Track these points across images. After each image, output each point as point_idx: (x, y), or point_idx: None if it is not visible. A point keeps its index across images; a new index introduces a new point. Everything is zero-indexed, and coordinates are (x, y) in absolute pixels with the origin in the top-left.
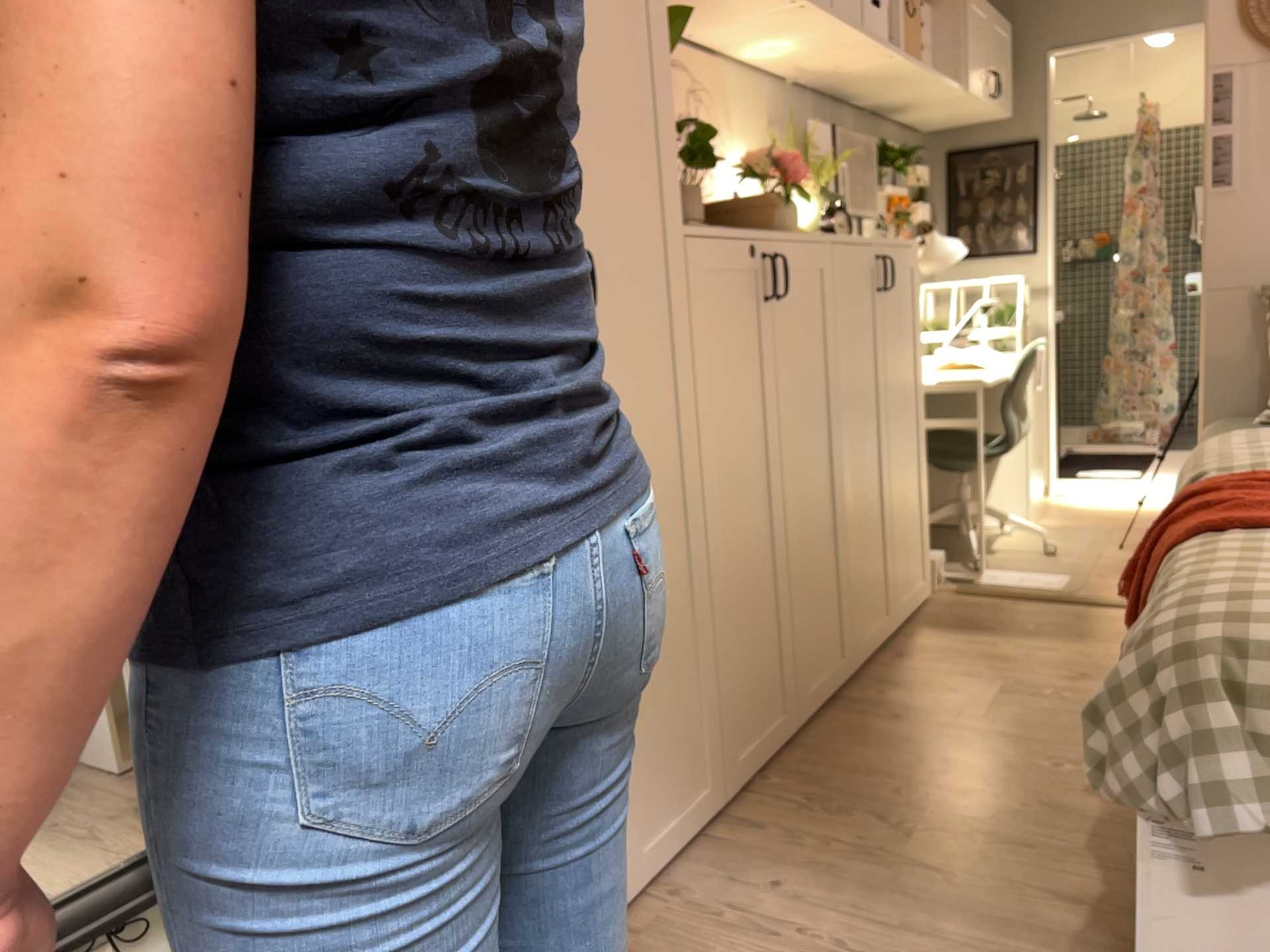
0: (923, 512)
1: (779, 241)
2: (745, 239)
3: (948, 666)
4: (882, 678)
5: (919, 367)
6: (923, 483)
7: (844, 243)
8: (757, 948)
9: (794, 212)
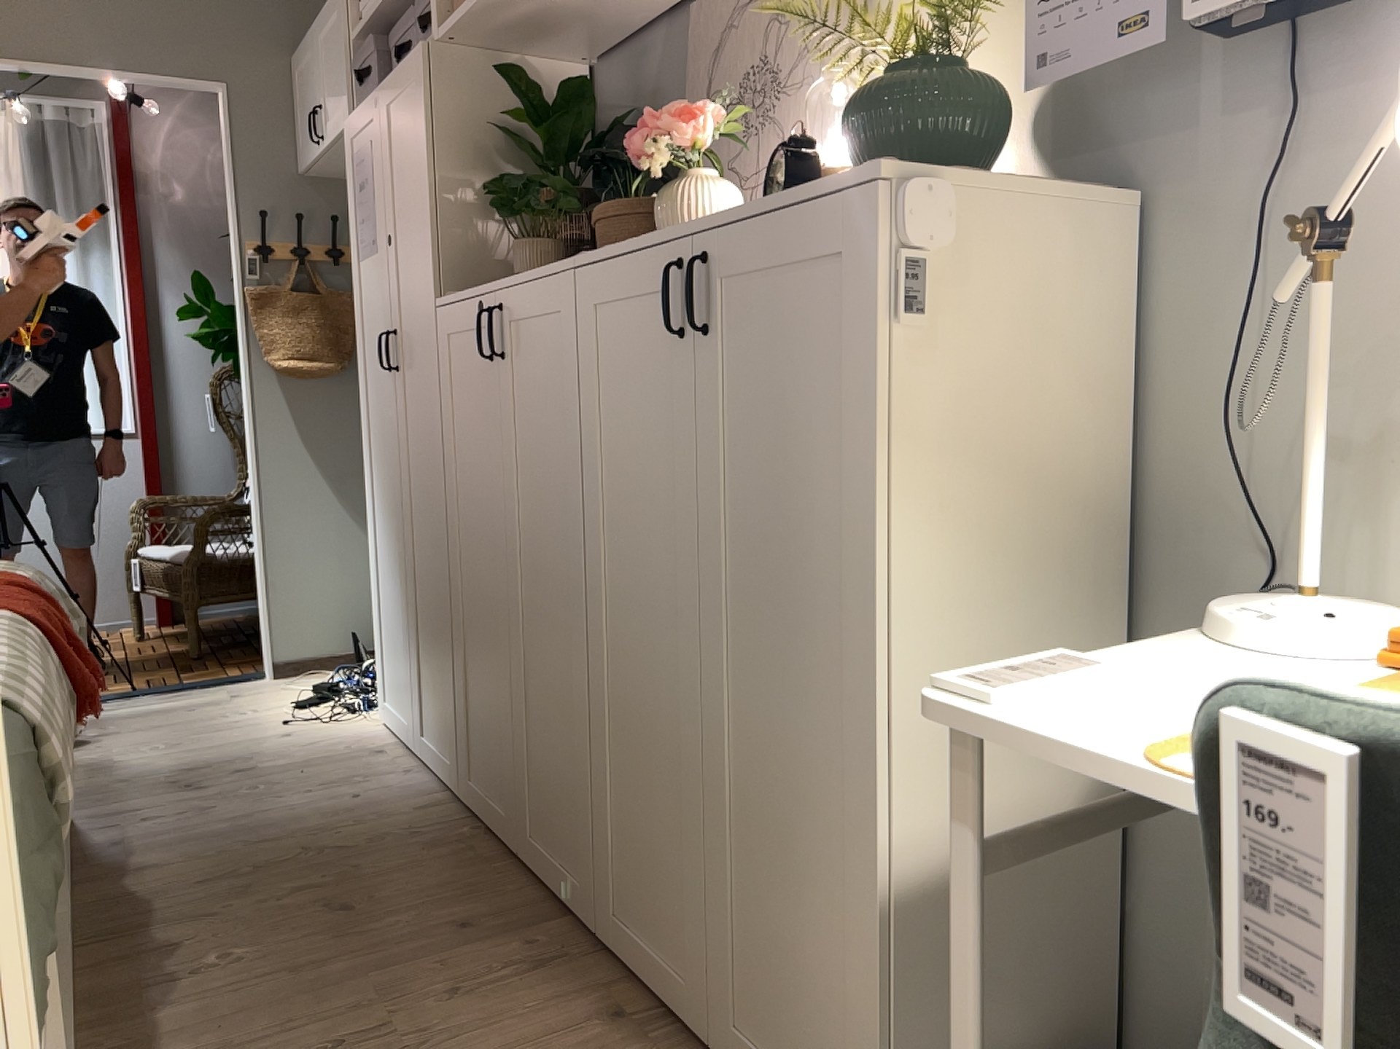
0: (874, 998)
1: (507, 291)
2: (477, 299)
3: (515, 1045)
4: (561, 973)
5: (881, 568)
6: (881, 919)
7: (606, 263)
8: (323, 783)
9: (678, 205)
